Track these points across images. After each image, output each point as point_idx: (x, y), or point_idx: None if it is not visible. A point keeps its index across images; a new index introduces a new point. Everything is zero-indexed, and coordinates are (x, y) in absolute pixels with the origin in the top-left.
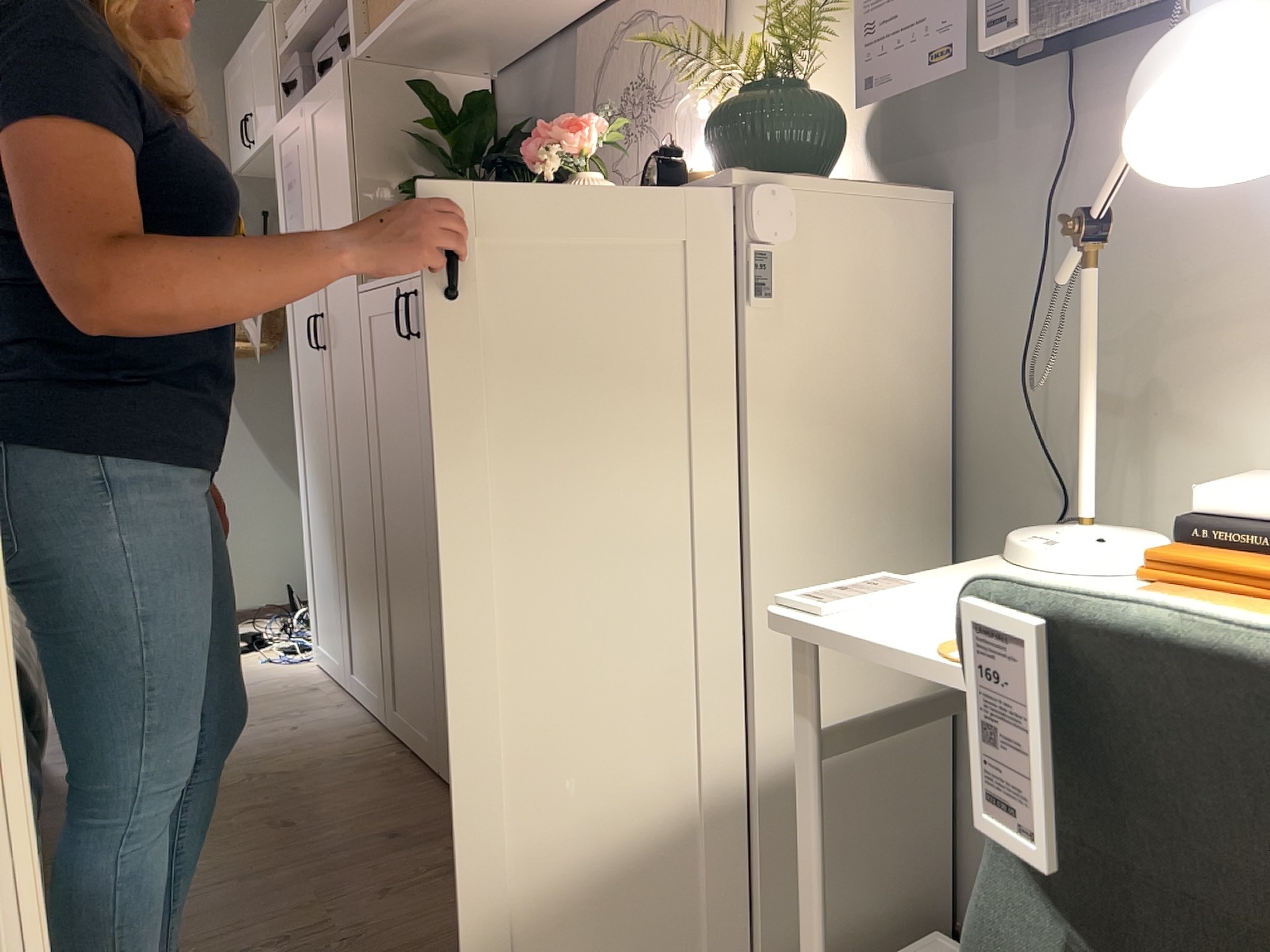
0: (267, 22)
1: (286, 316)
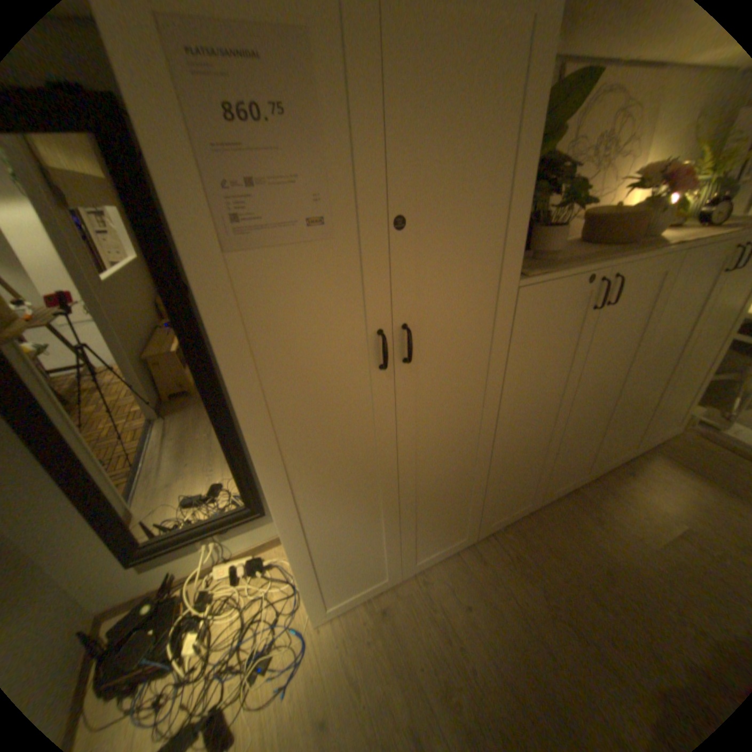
0: None
1: (232, 358)
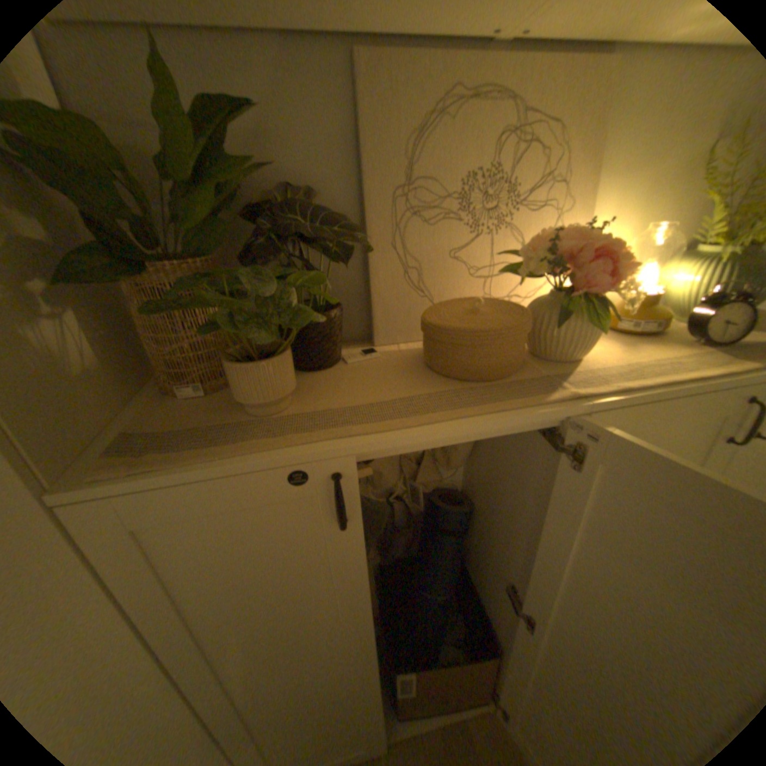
0: None
1: None
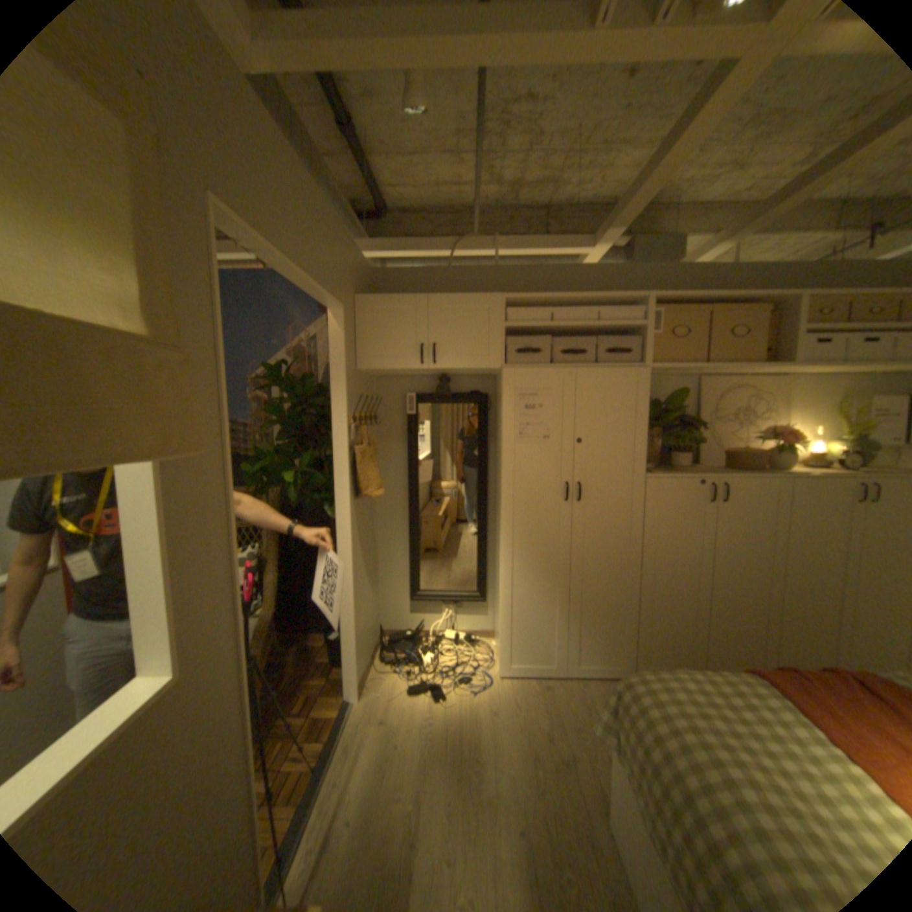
0: (501, 305)
1: (506, 480)
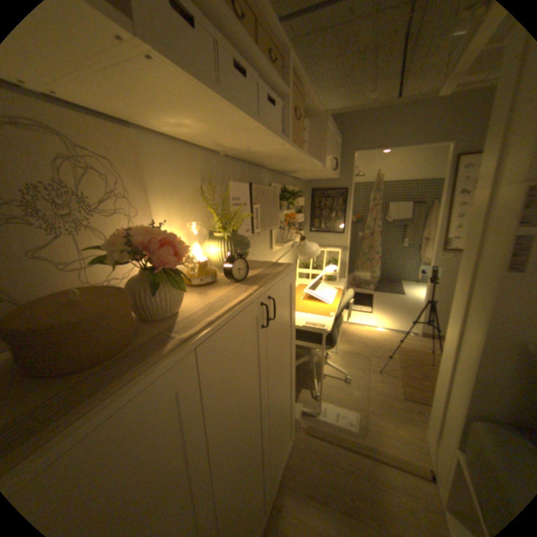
0: None
1: None
